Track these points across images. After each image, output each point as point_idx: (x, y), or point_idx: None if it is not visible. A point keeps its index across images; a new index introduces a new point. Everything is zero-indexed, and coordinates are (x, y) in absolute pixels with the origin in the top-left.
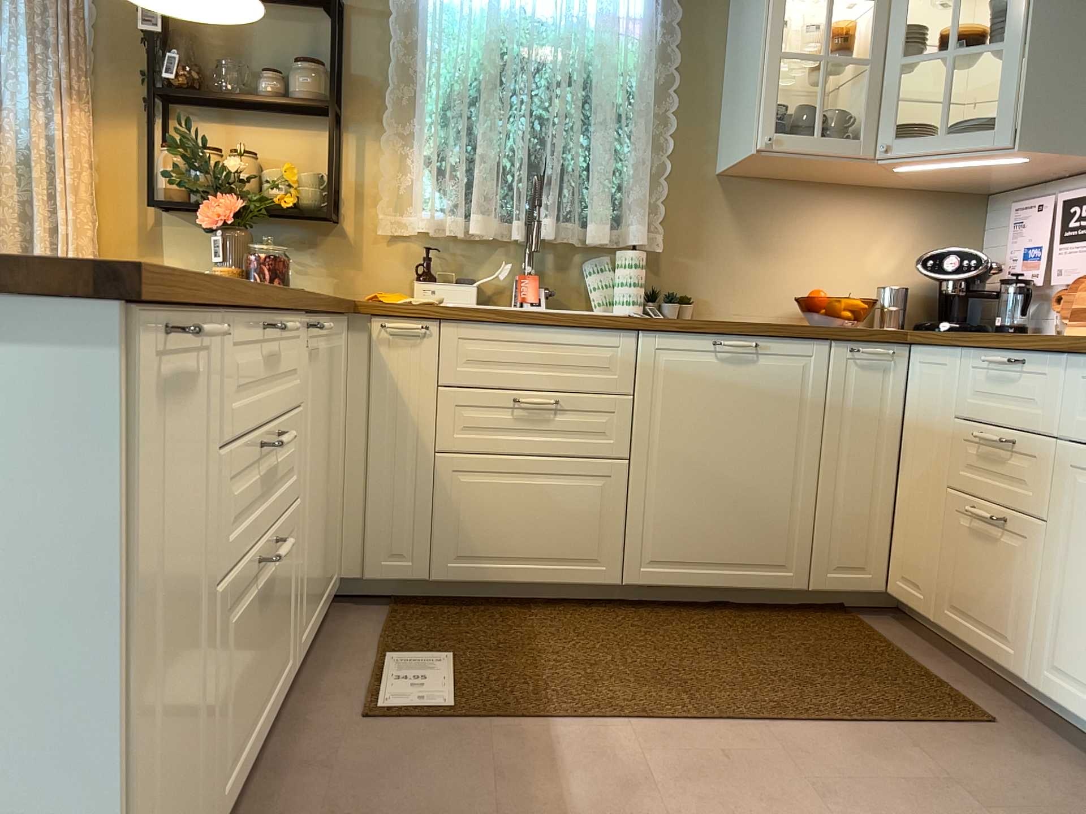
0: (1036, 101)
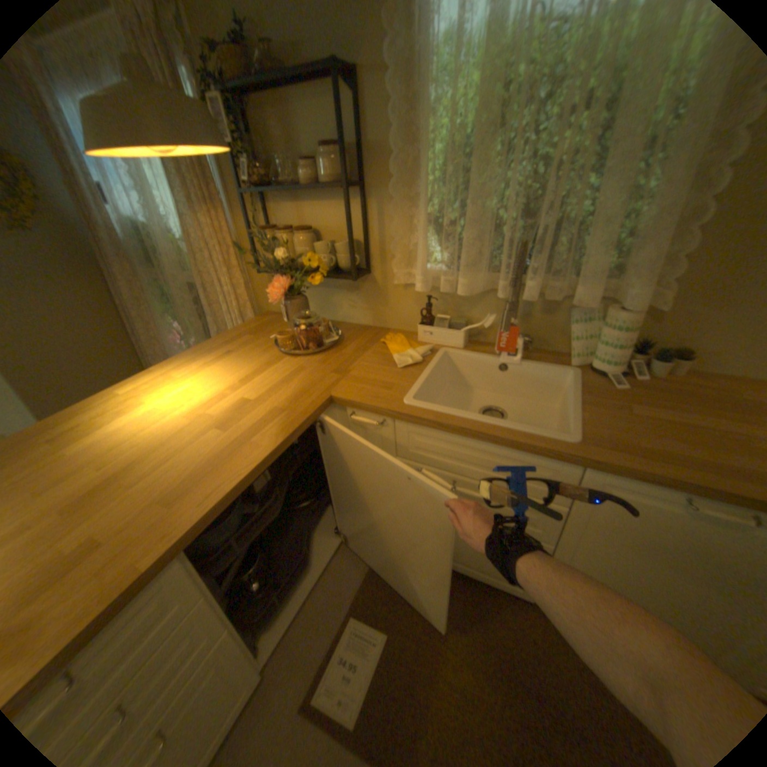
0: None
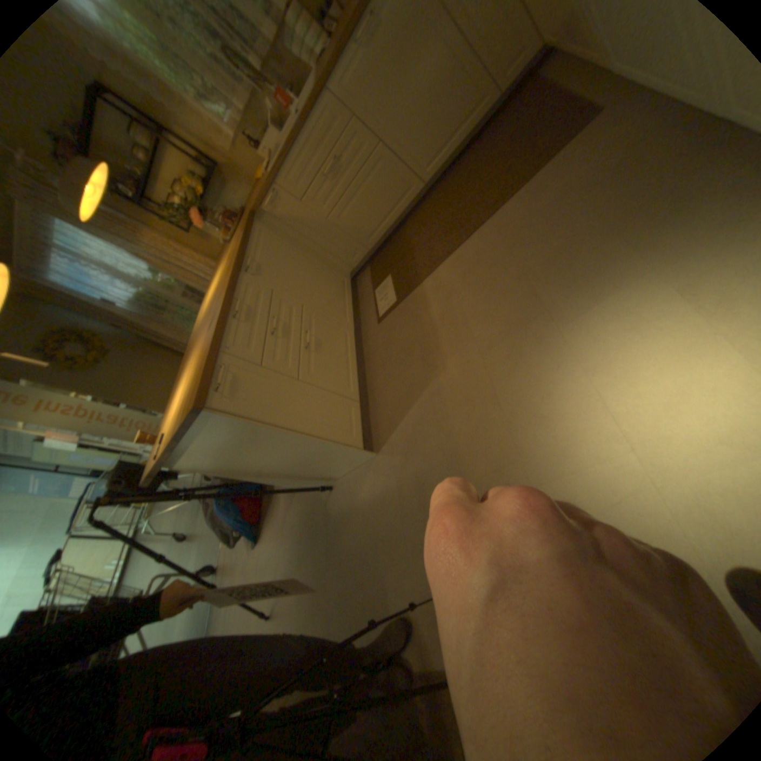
0: None
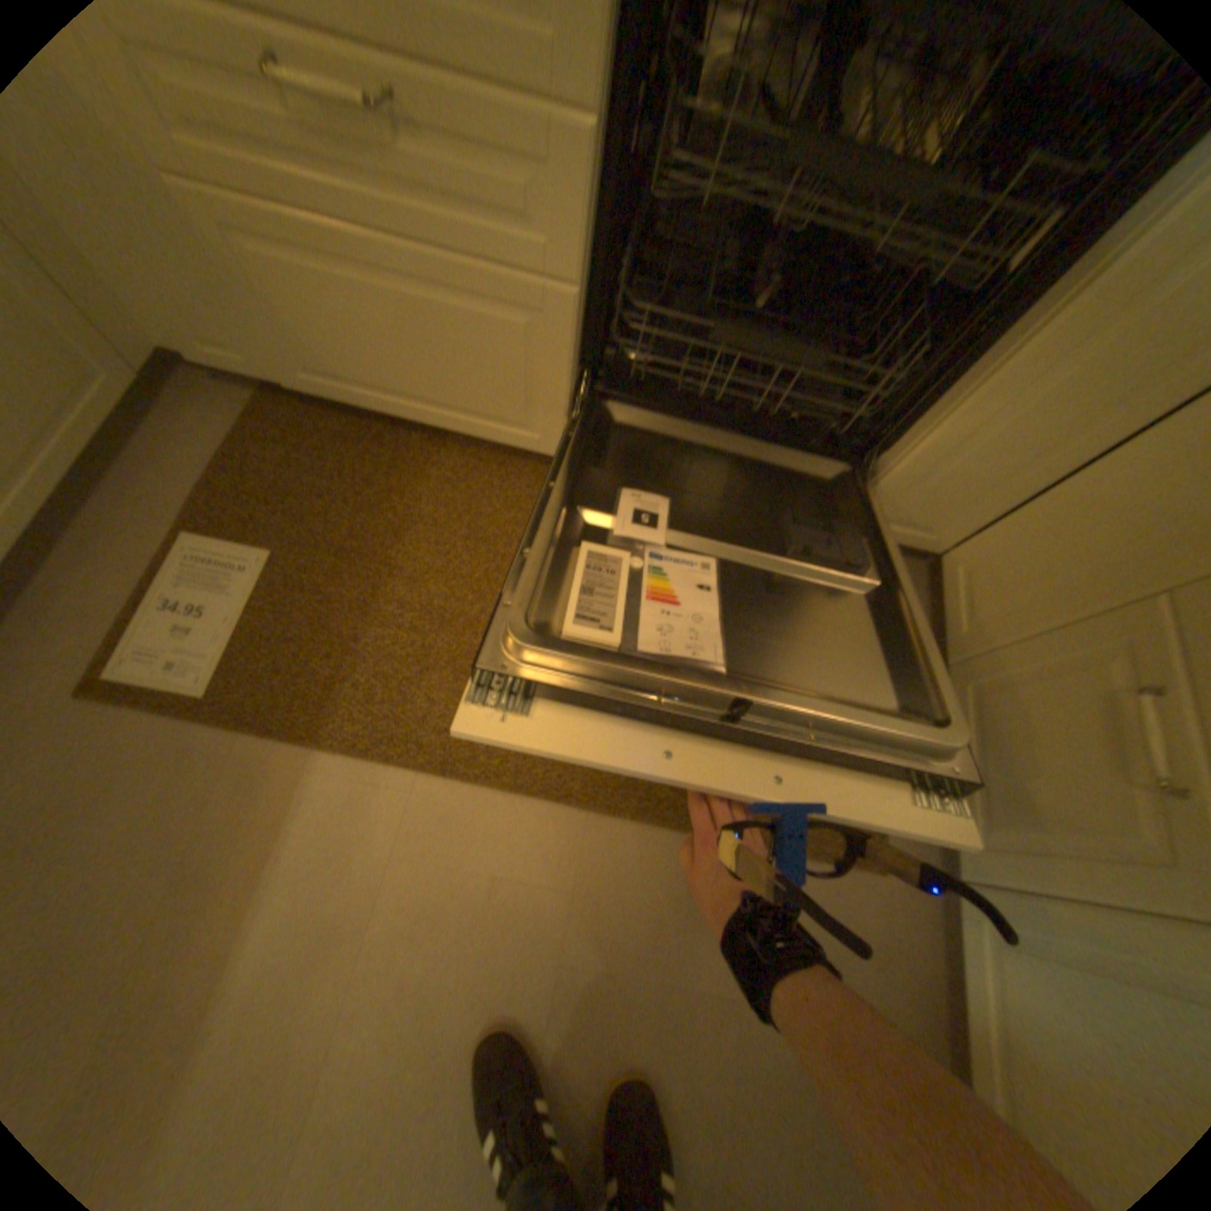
0: None
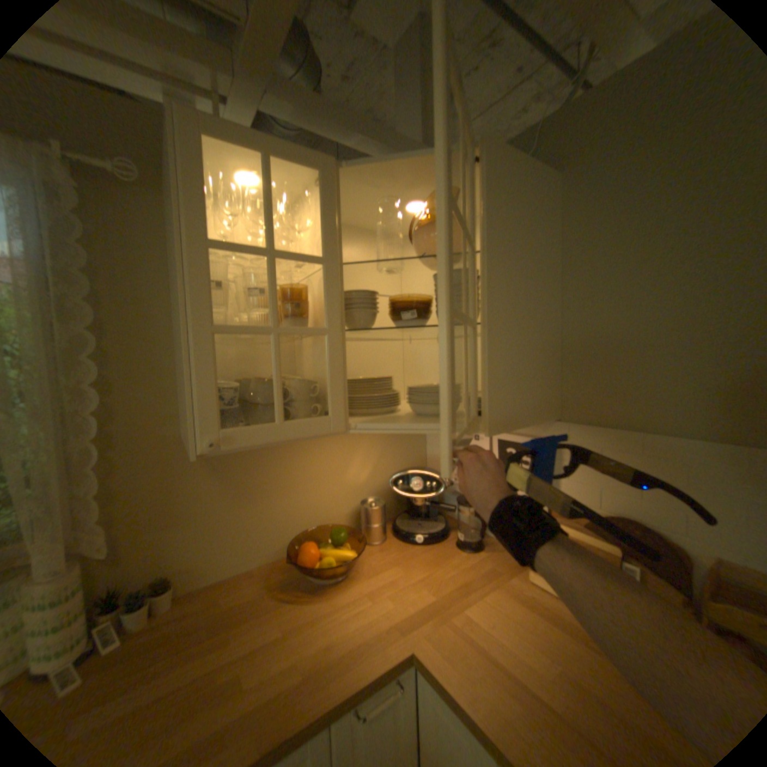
0: (499, 384)
